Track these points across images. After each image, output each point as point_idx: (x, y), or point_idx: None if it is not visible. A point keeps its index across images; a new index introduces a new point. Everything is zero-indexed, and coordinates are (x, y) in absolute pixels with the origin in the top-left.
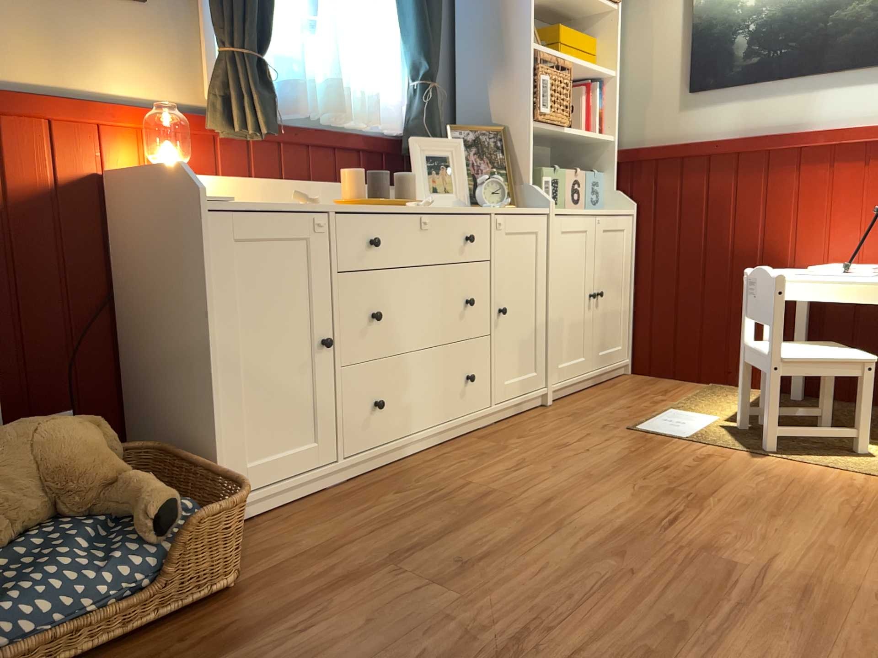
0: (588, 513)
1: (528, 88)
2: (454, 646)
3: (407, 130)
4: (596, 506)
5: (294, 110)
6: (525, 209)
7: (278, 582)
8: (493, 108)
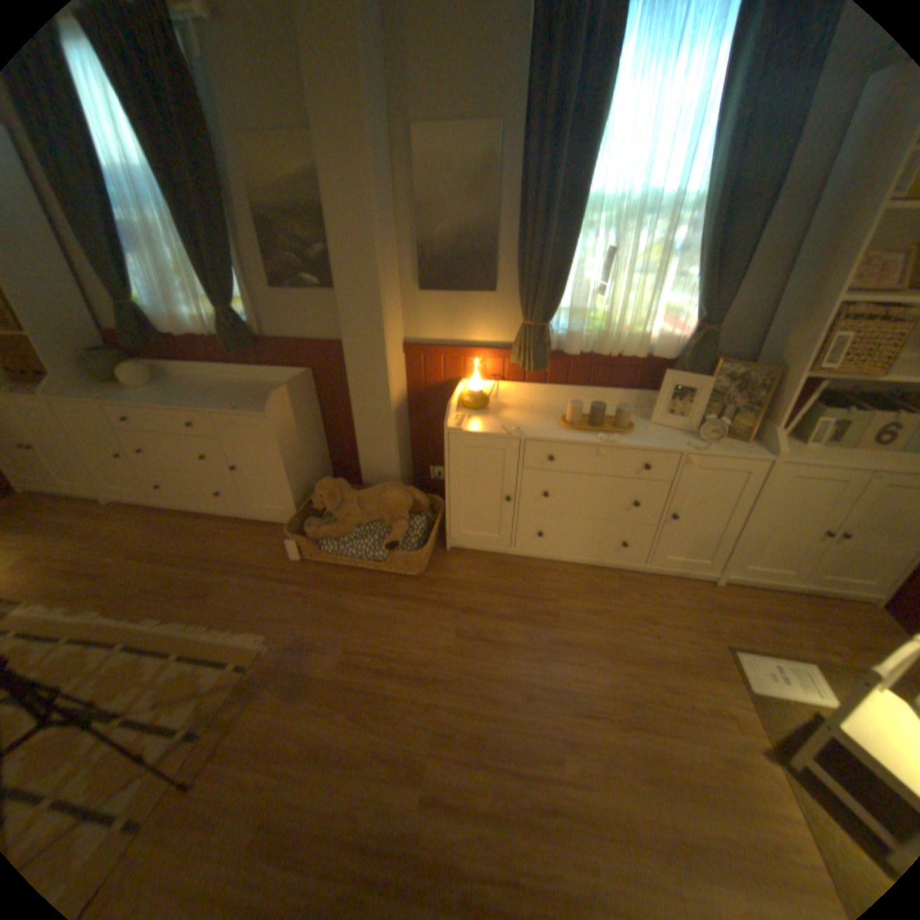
0: (568, 668)
1: (816, 343)
2: (422, 661)
3: (680, 358)
4: (581, 670)
5: (569, 351)
6: (749, 450)
7: (430, 585)
8: (788, 346)
